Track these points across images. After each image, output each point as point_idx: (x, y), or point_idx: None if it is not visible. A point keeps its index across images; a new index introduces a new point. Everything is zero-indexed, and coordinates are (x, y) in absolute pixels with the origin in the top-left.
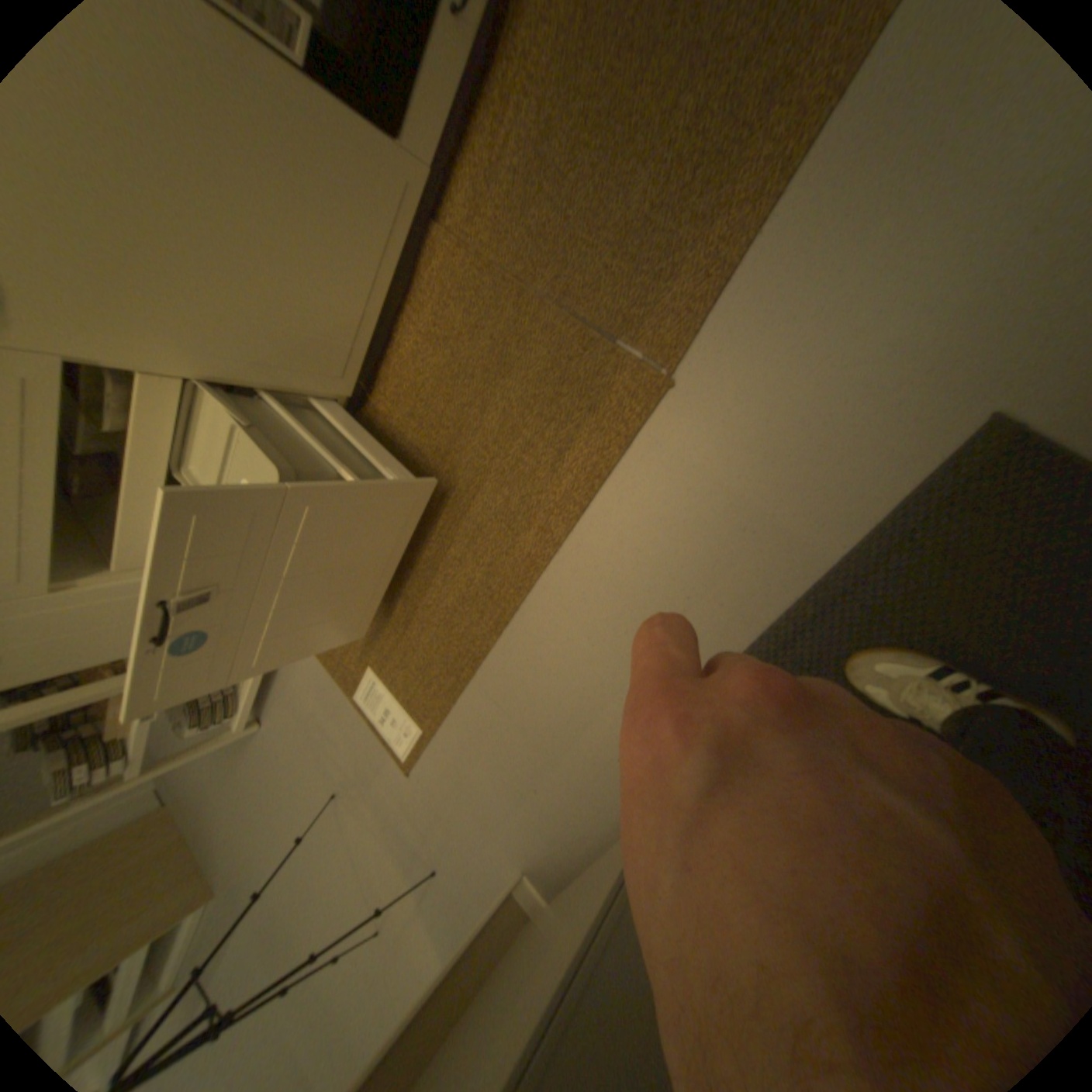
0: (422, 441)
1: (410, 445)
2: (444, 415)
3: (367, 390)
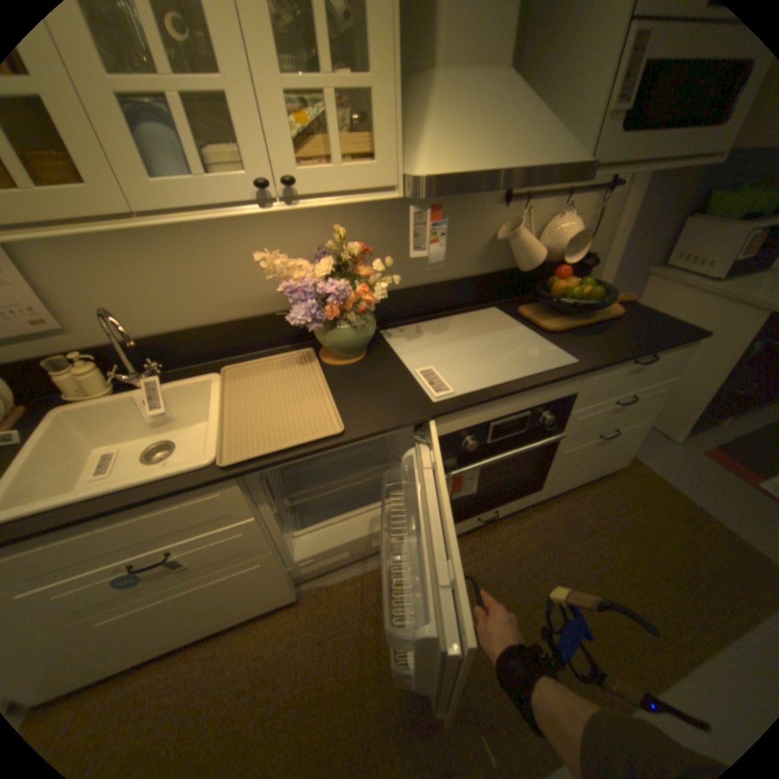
0: (310, 671)
1: (299, 664)
2: (339, 669)
3: (299, 594)
